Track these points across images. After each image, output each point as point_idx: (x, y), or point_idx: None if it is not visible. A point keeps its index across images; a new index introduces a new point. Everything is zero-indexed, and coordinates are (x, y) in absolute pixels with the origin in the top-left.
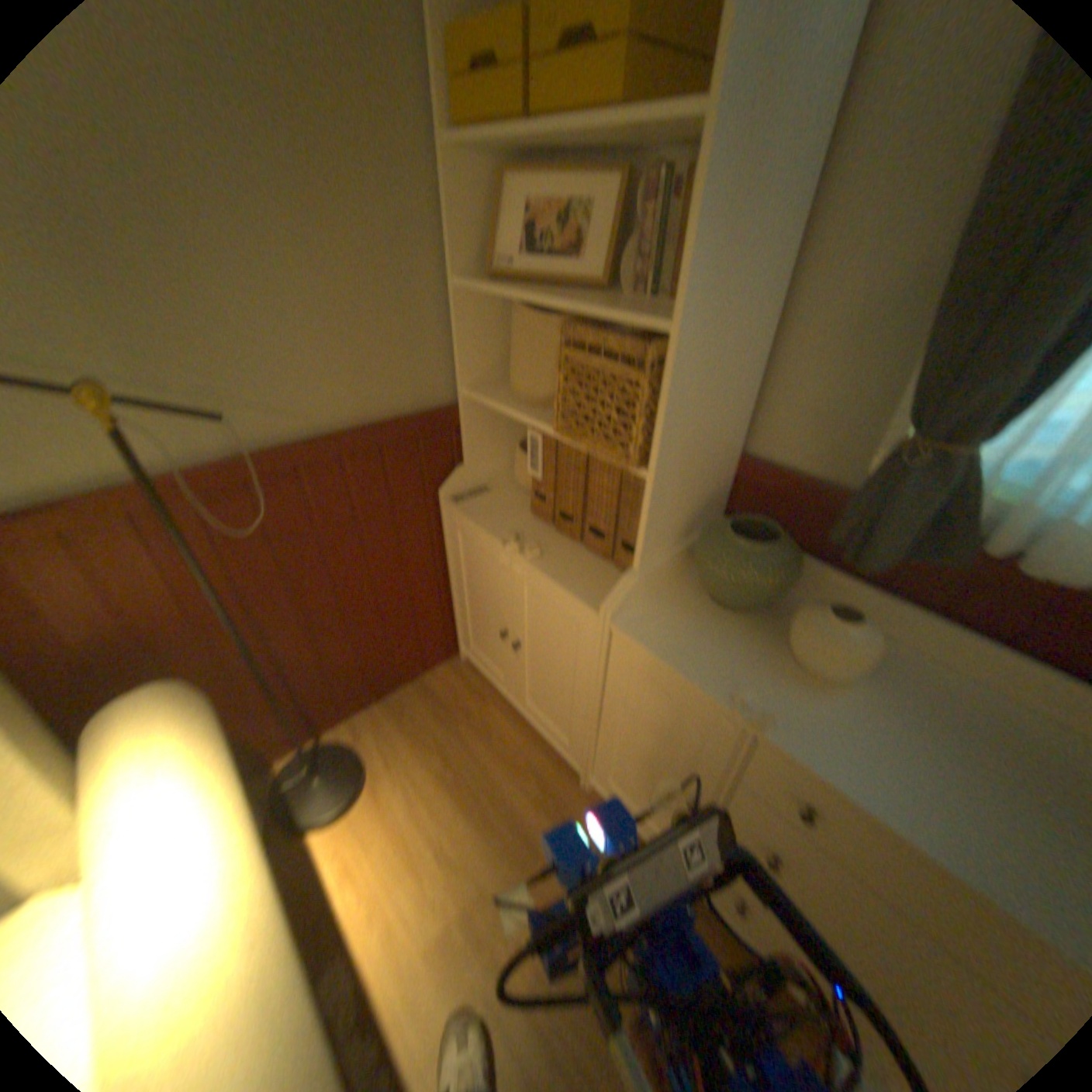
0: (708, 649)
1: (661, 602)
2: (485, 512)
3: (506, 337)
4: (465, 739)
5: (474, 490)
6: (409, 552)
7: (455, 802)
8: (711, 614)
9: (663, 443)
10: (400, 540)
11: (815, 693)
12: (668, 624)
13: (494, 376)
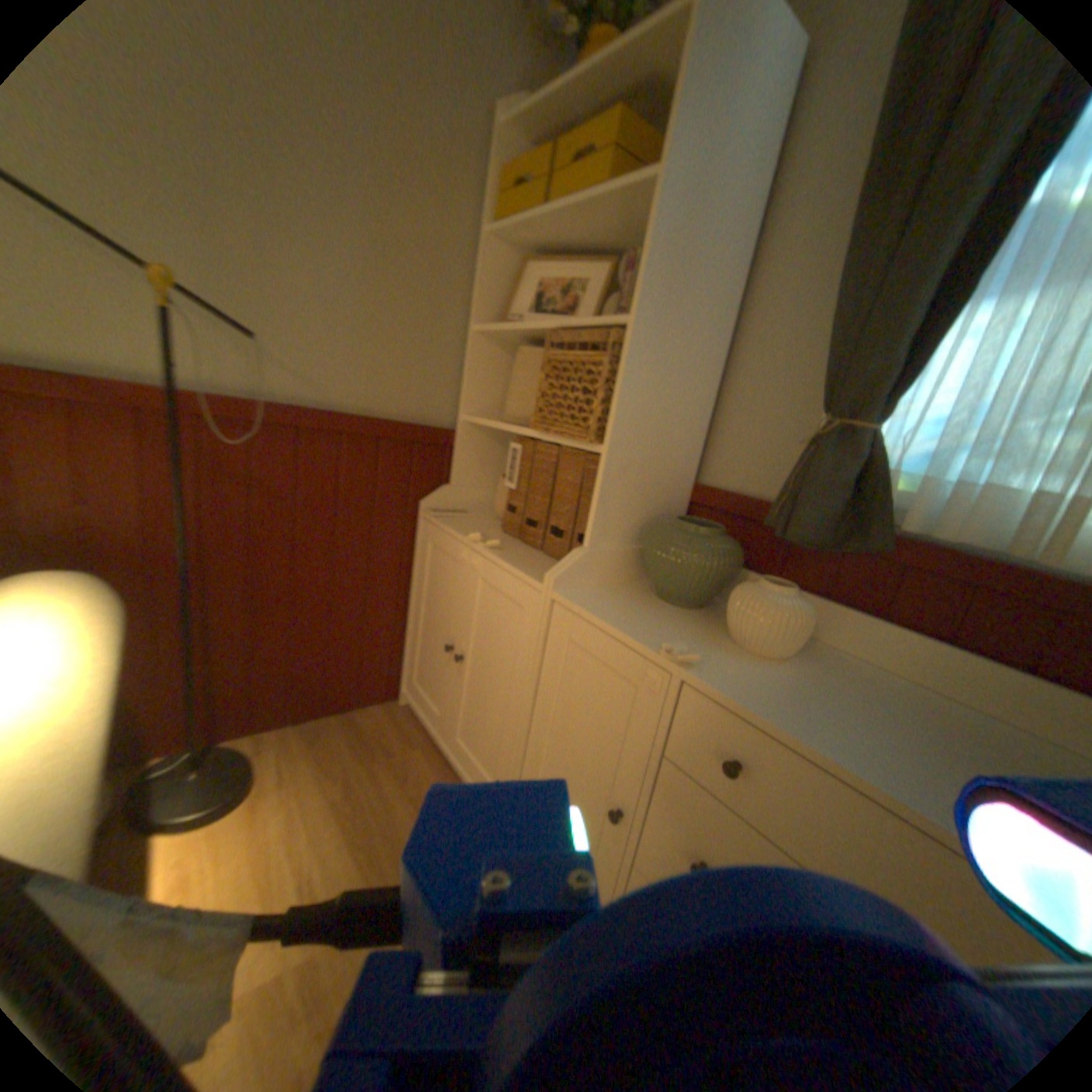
0: (647, 620)
1: (608, 590)
2: (459, 522)
3: (509, 385)
4: (379, 776)
5: (453, 511)
6: (377, 554)
7: (345, 835)
8: (655, 604)
9: (618, 416)
10: (372, 538)
11: (749, 661)
12: (610, 601)
13: (492, 413)
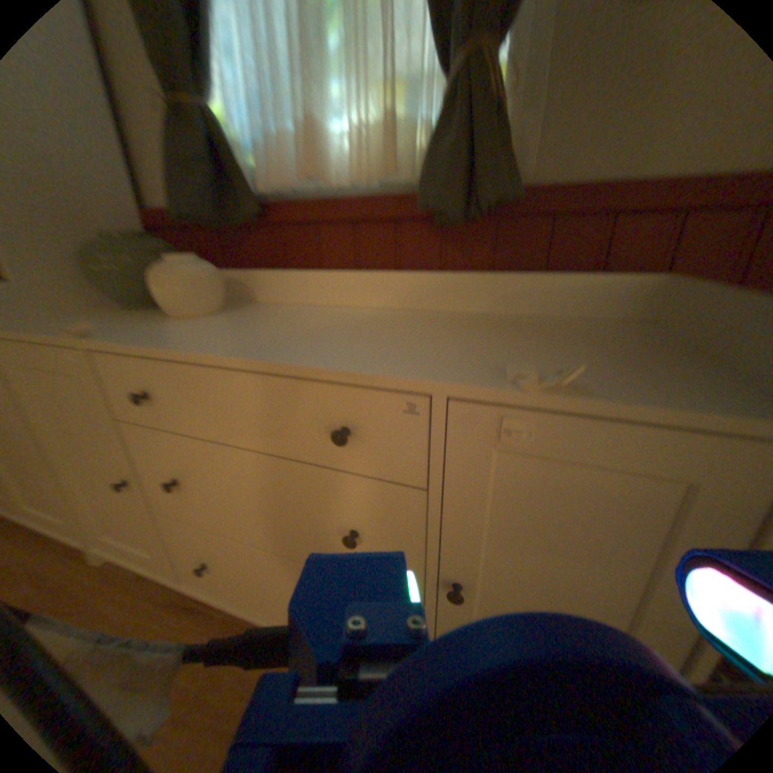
0: (87, 324)
1: (67, 317)
2: None
3: None
4: None
5: None
6: None
7: None
8: (115, 314)
9: None
10: None
11: (173, 324)
12: (57, 322)
13: None
